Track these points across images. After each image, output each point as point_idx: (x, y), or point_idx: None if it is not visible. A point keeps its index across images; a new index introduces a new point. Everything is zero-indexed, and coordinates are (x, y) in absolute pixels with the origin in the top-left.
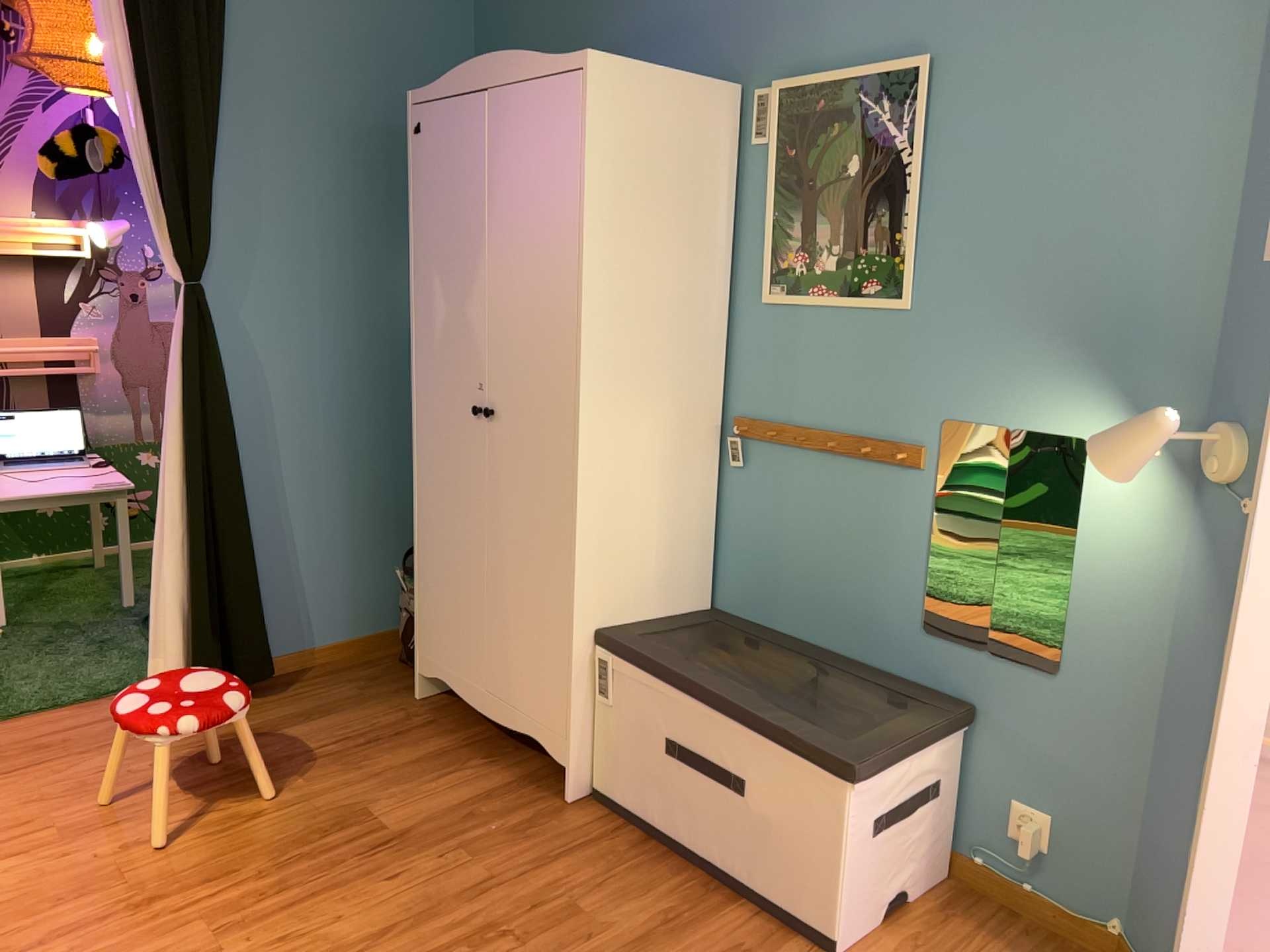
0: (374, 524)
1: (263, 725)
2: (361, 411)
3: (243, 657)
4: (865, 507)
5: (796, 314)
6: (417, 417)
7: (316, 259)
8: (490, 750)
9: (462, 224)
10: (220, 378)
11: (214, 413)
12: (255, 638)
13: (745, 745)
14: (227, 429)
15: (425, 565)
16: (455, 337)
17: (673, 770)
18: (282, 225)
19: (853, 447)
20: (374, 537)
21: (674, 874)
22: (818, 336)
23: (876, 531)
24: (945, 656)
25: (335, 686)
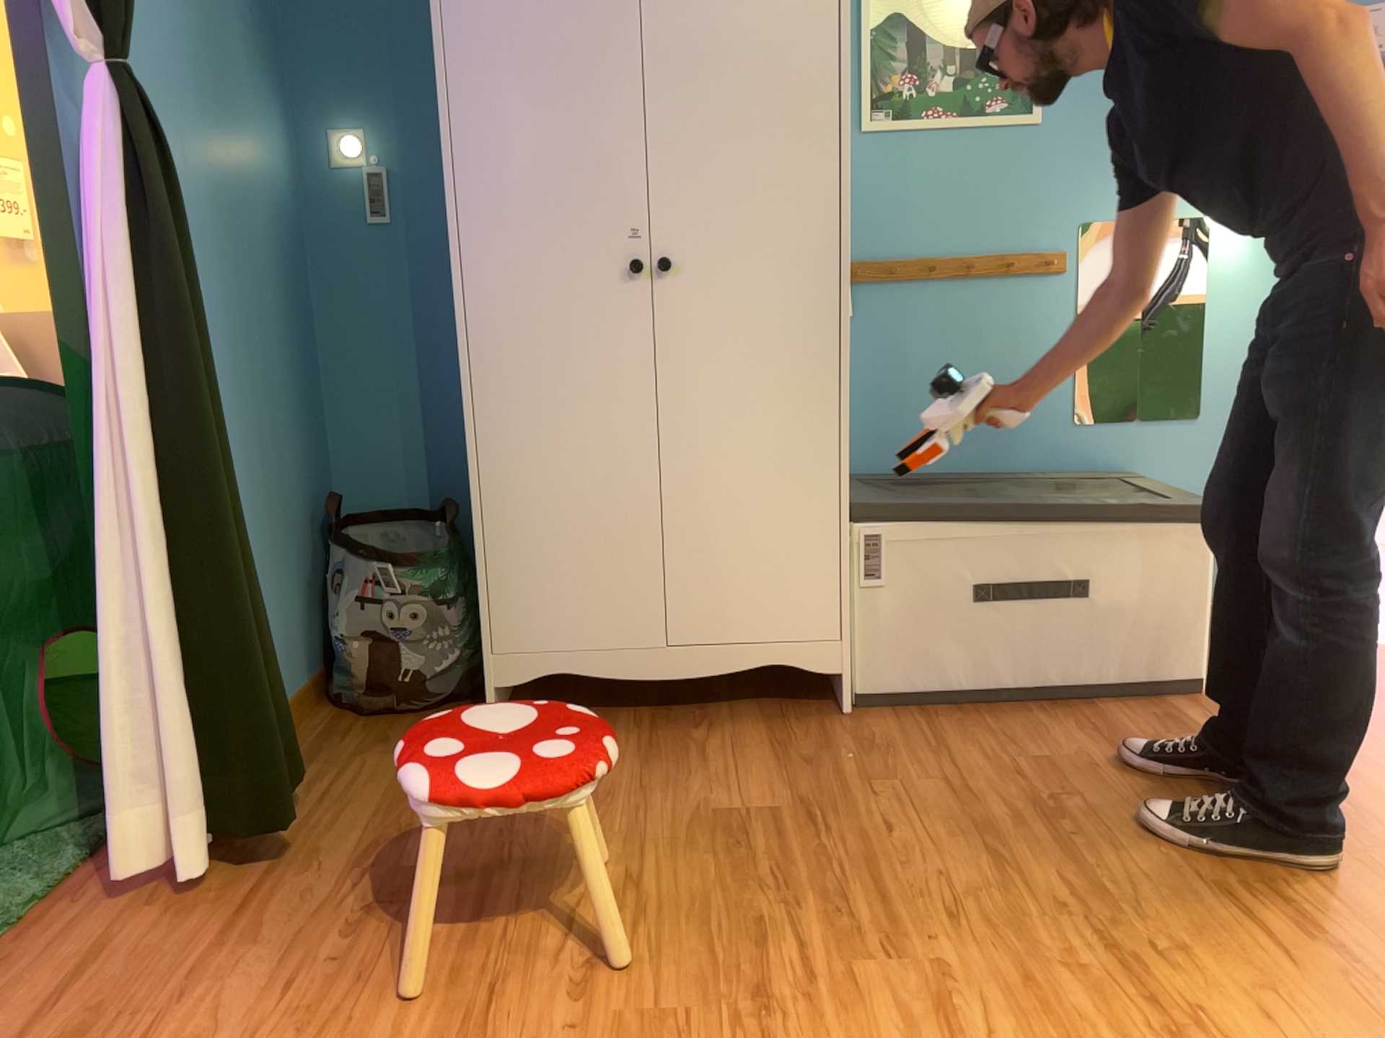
0: (276, 518)
1: (371, 824)
2: (246, 339)
3: (279, 741)
4: (1003, 325)
5: (905, 142)
6: (471, 306)
7: (180, 75)
8: (680, 718)
9: (576, 10)
10: (182, 255)
11: (193, 317)
12: (281, 706)
13: (1081, 540)
14: (201, 348)
15: (506, 520)
16: (567, 173)
17: (982, 610)
18: (142, 3)
19: (991, 267)
20: (279, 540)
21: (1017, 709)
22: (934, 162)
23: (1017, 344)
24: (1098, 439)
25: (354, 756)
